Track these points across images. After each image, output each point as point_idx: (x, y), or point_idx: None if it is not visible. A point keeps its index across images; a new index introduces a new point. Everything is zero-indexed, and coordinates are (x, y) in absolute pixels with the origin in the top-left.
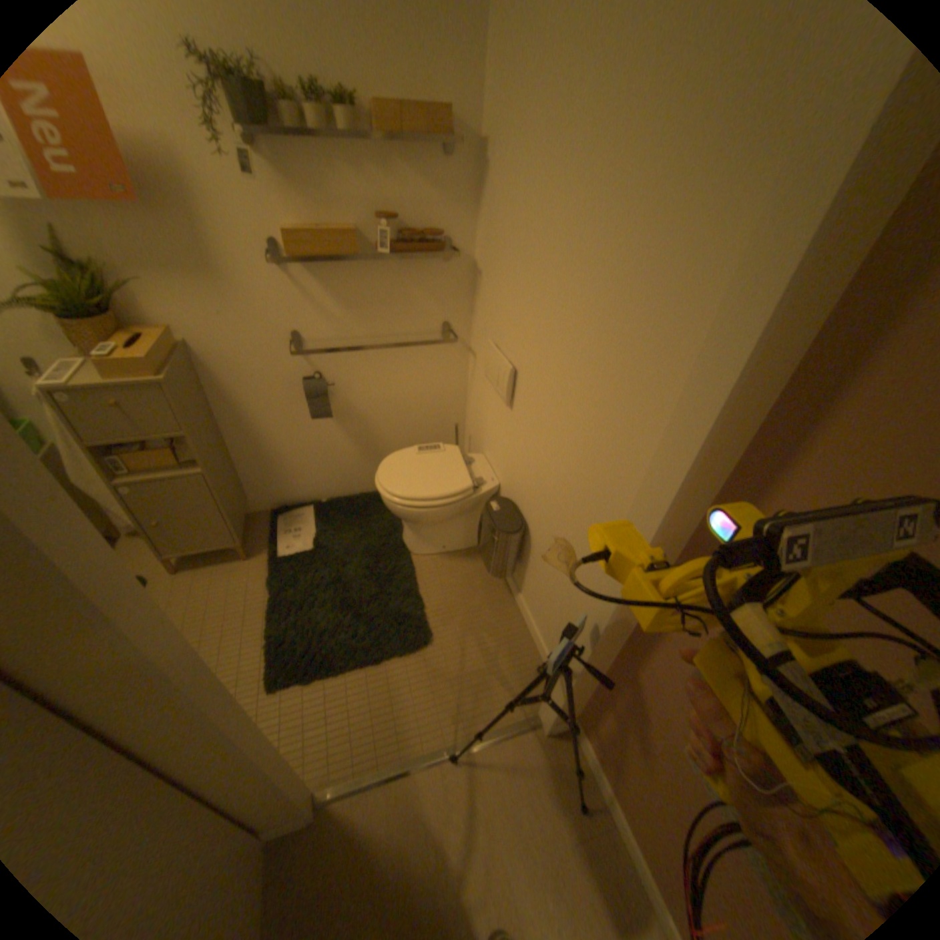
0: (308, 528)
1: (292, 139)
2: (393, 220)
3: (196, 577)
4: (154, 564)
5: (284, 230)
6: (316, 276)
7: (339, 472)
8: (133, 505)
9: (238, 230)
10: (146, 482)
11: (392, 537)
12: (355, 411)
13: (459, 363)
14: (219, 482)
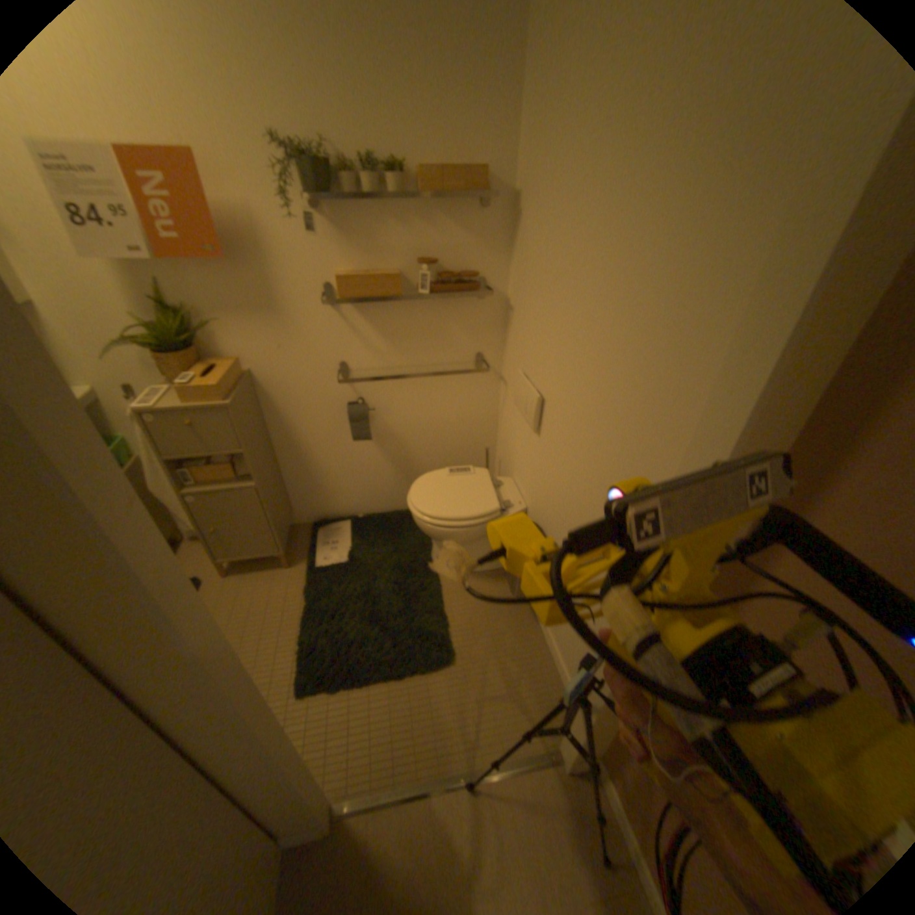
0: (345, 542)
1: (350, 202)
2: (434, 266)
3: (244, 582)
4: (210, 567)
5: (339, 277)
6: (364, 315)
7: (377, 490)
8: (197, 513)
9: (301, 278)
10: (209, 493)
11: (422, 555)
12: (393, 435)
13: (492, 391)
14: (270, 495)
